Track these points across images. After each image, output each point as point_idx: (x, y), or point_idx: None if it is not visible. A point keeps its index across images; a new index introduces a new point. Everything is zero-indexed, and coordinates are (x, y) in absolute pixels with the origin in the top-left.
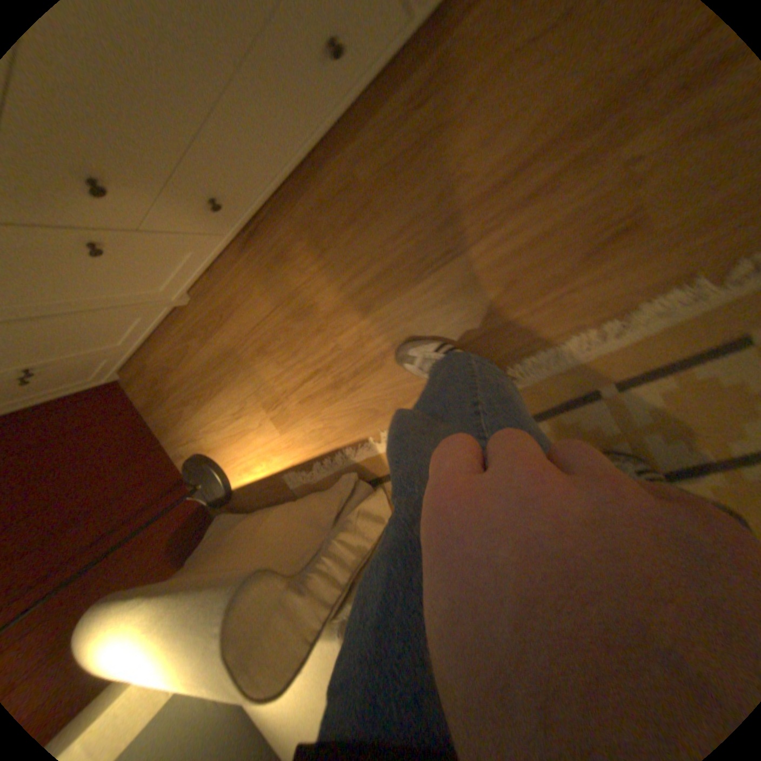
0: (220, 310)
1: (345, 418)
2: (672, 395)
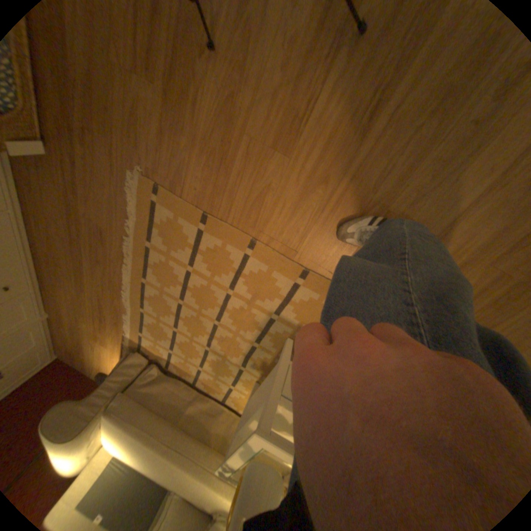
0: (55, 313)
1: (112, 331)
2: (153, 273)
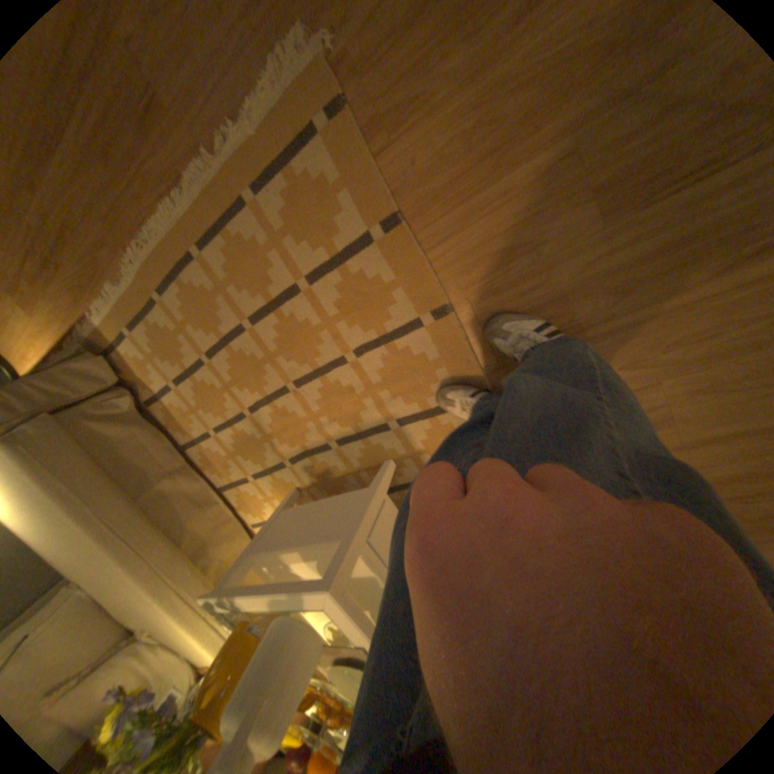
0: None
1: (64, 297)
2: (227, 252)
